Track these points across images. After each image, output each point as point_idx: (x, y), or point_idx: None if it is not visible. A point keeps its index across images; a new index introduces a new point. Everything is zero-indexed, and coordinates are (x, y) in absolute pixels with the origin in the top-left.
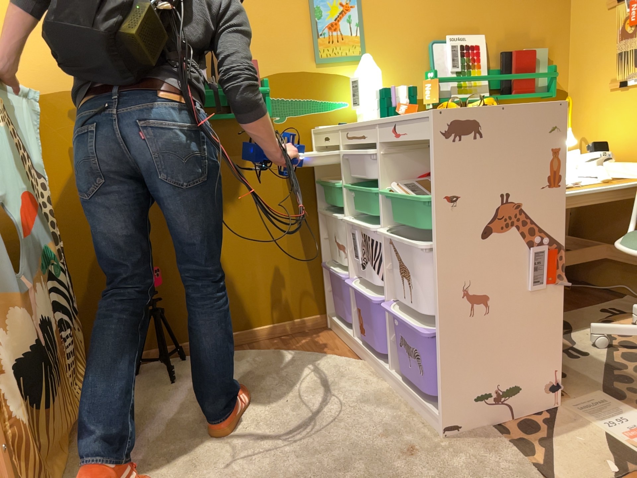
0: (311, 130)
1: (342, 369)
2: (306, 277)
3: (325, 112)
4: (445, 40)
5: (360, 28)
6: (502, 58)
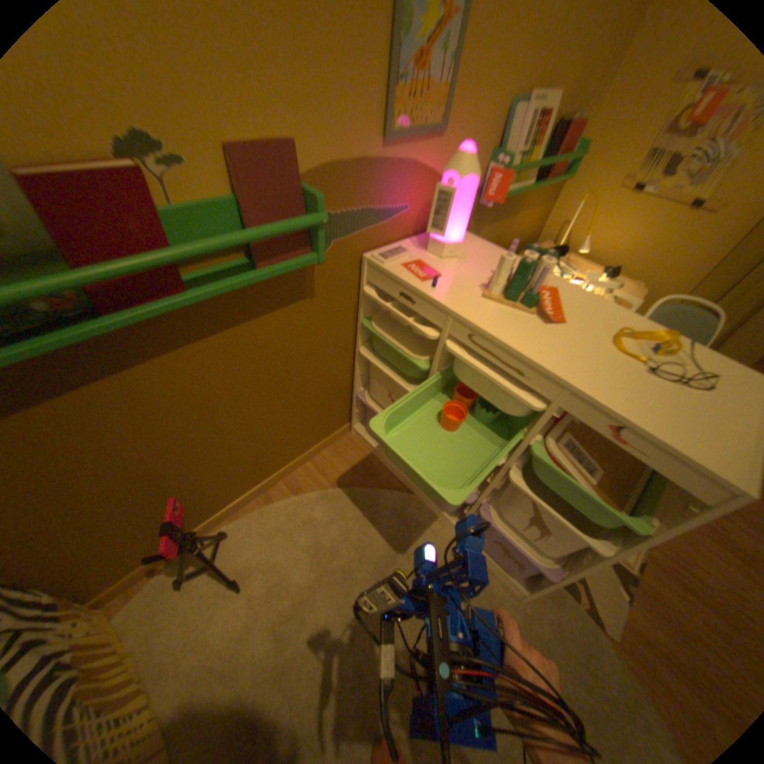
0: (364, 257)
1: (404, 514)
2: (337, 407)
3: (383, 224)
4: (532, 98)
5: (457, 64)
6: (562, 127)
